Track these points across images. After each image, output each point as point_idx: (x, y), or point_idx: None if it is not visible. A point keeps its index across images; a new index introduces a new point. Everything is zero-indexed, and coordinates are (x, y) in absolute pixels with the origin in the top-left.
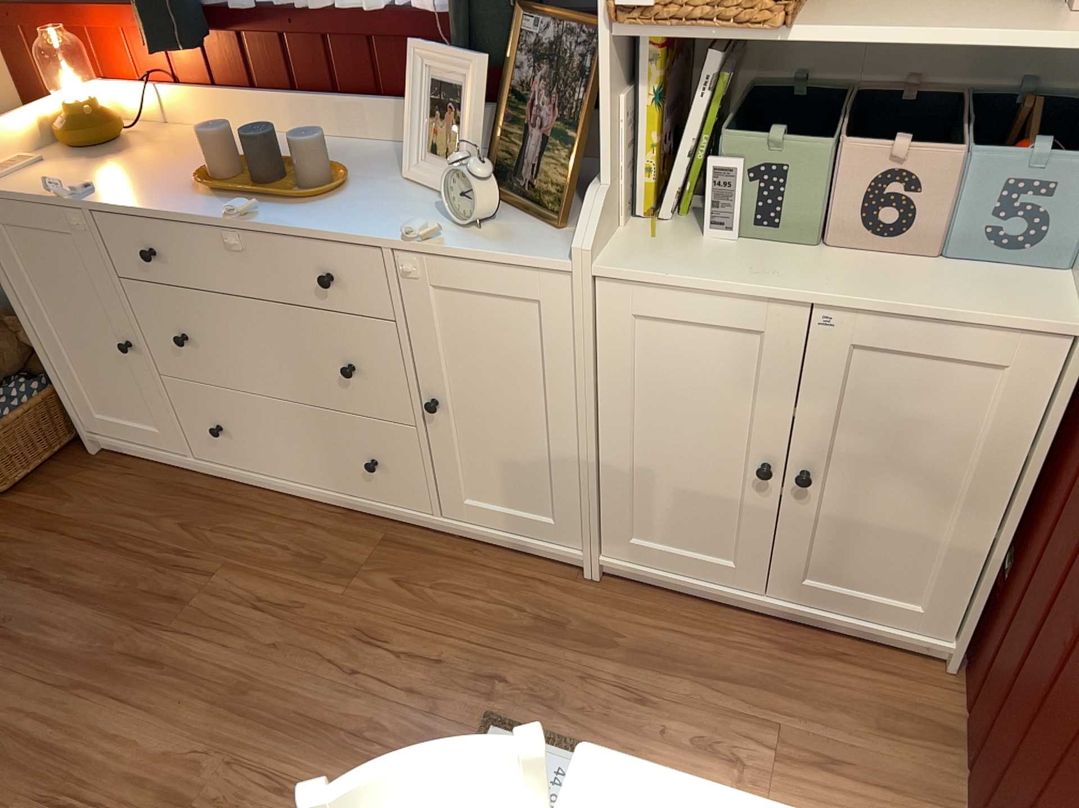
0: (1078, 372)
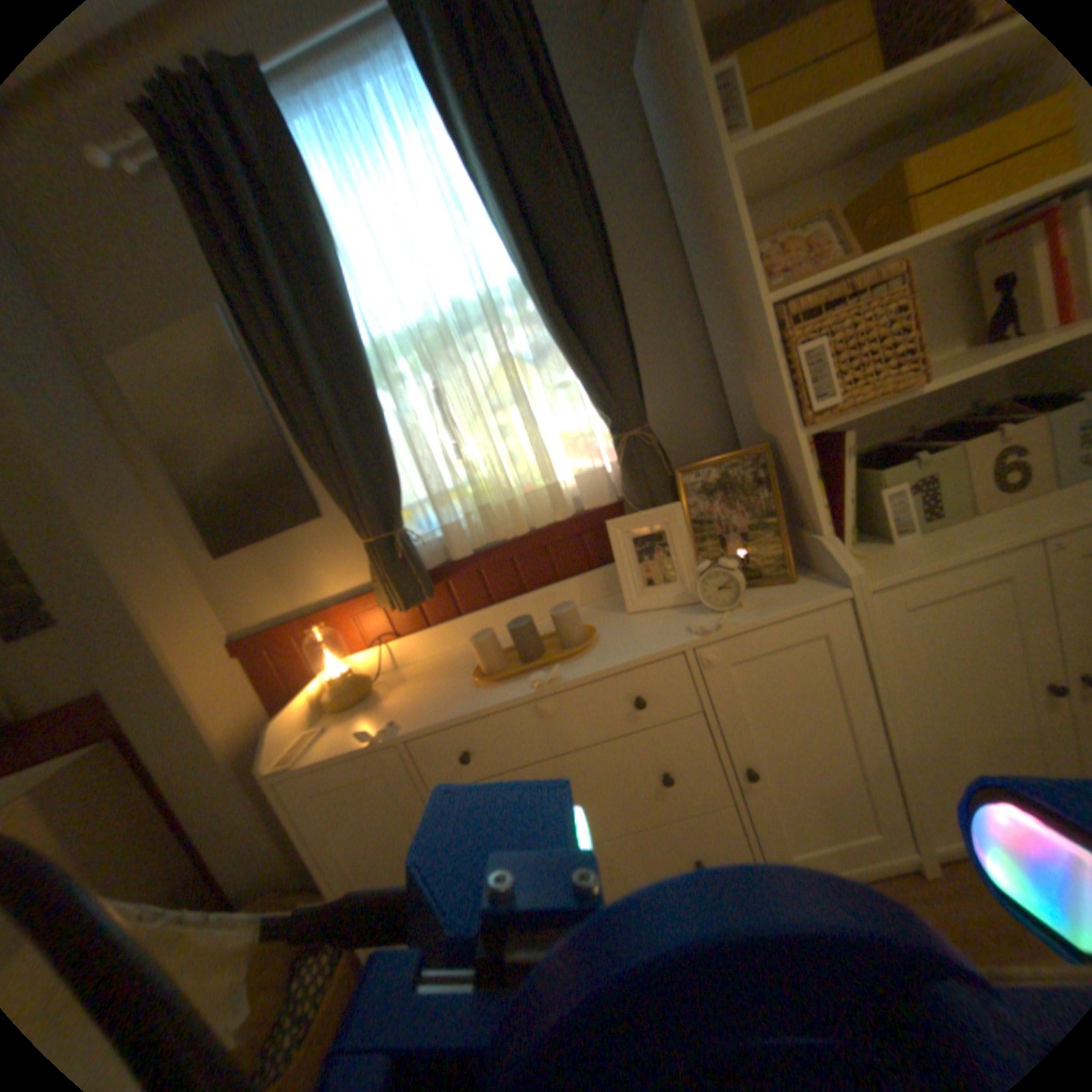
0: None
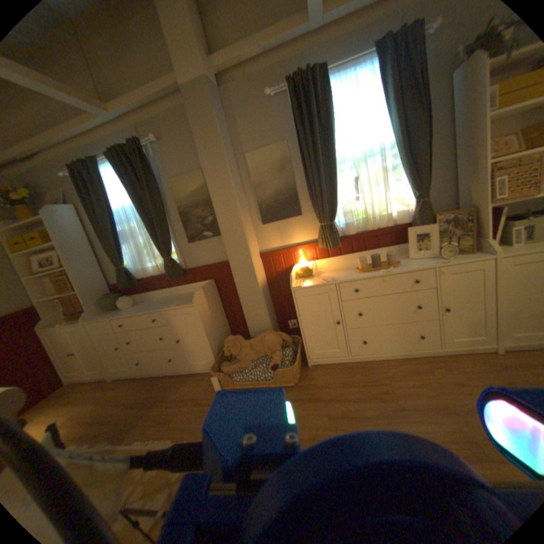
0: None
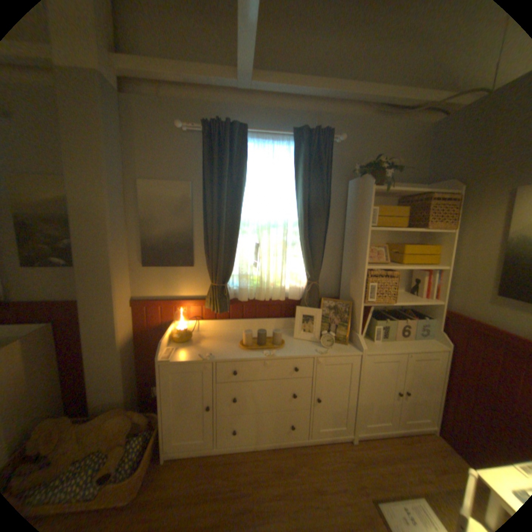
0: (454, 357)
